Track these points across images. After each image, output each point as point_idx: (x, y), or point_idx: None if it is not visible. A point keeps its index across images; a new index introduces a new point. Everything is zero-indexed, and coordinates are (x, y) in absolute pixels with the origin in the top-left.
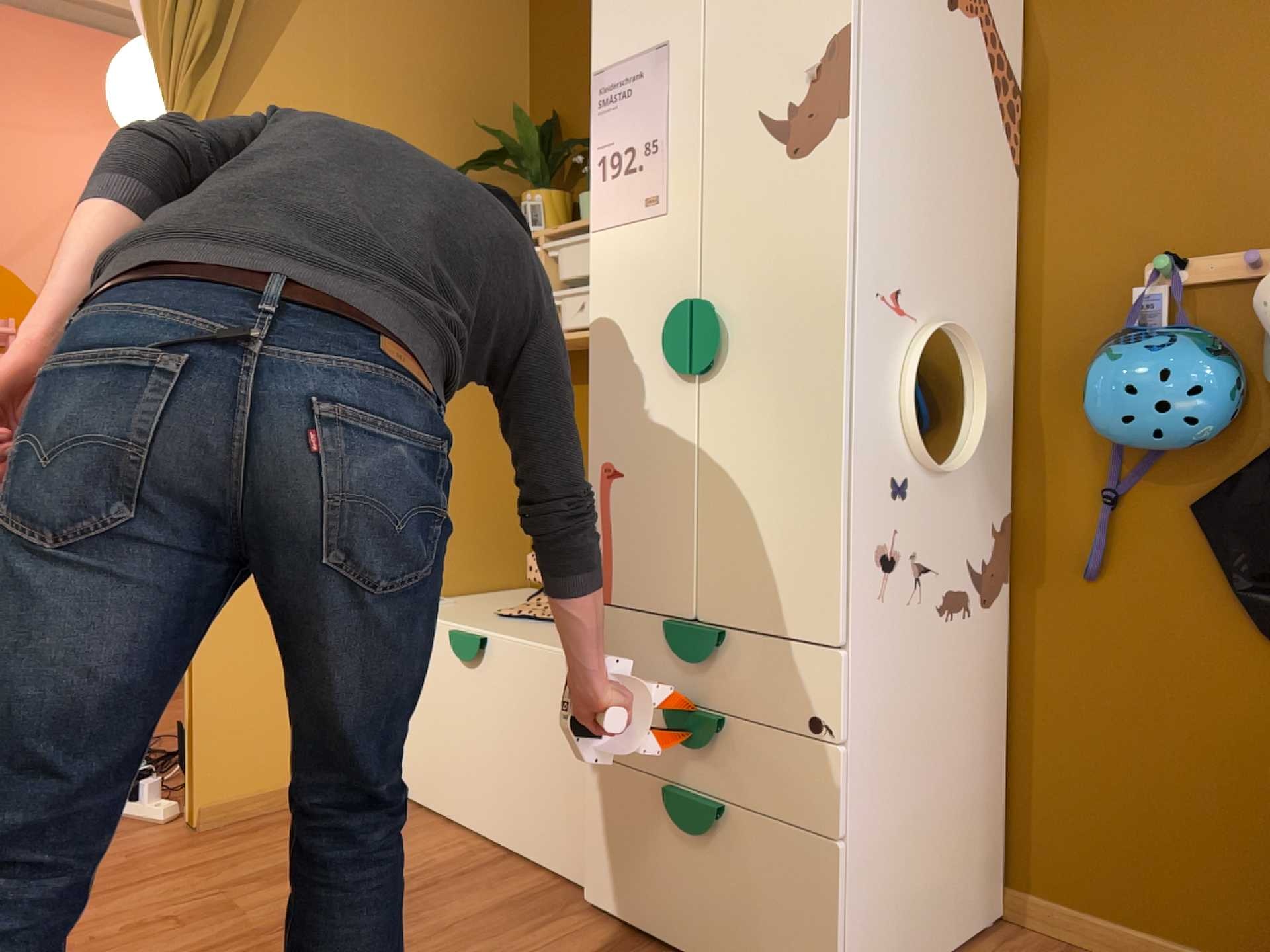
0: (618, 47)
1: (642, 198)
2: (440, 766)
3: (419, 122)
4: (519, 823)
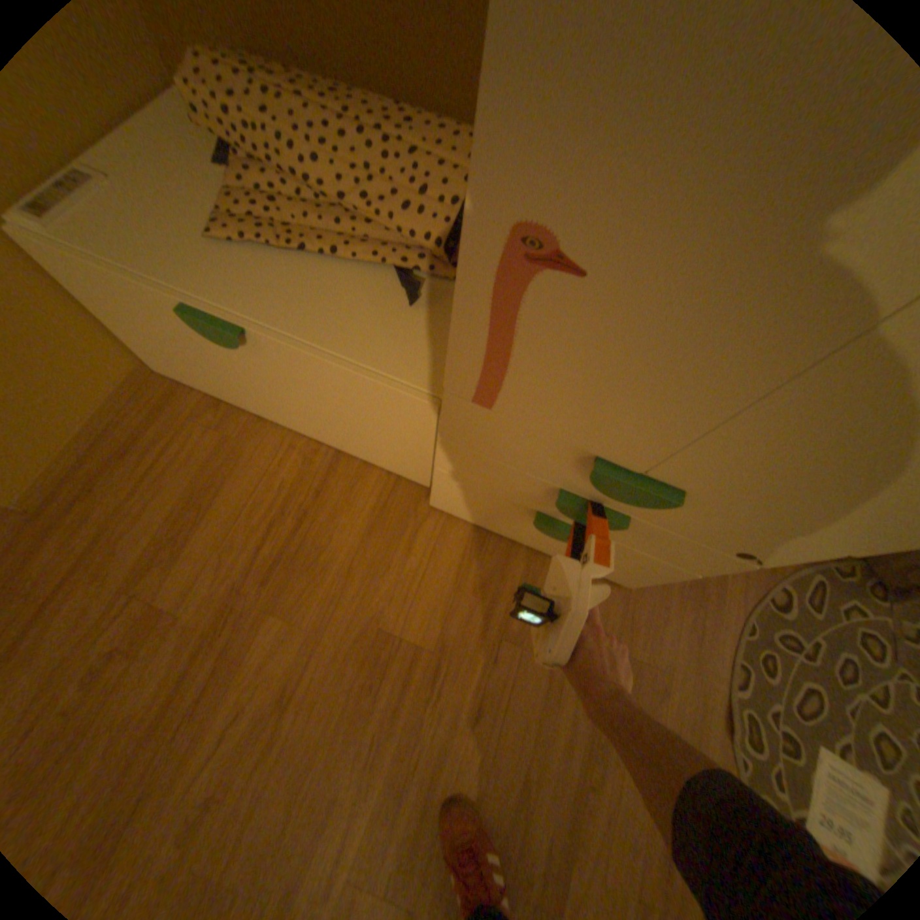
0: None
1: None
2: (231, 390)
3: None
4: (343, 443)
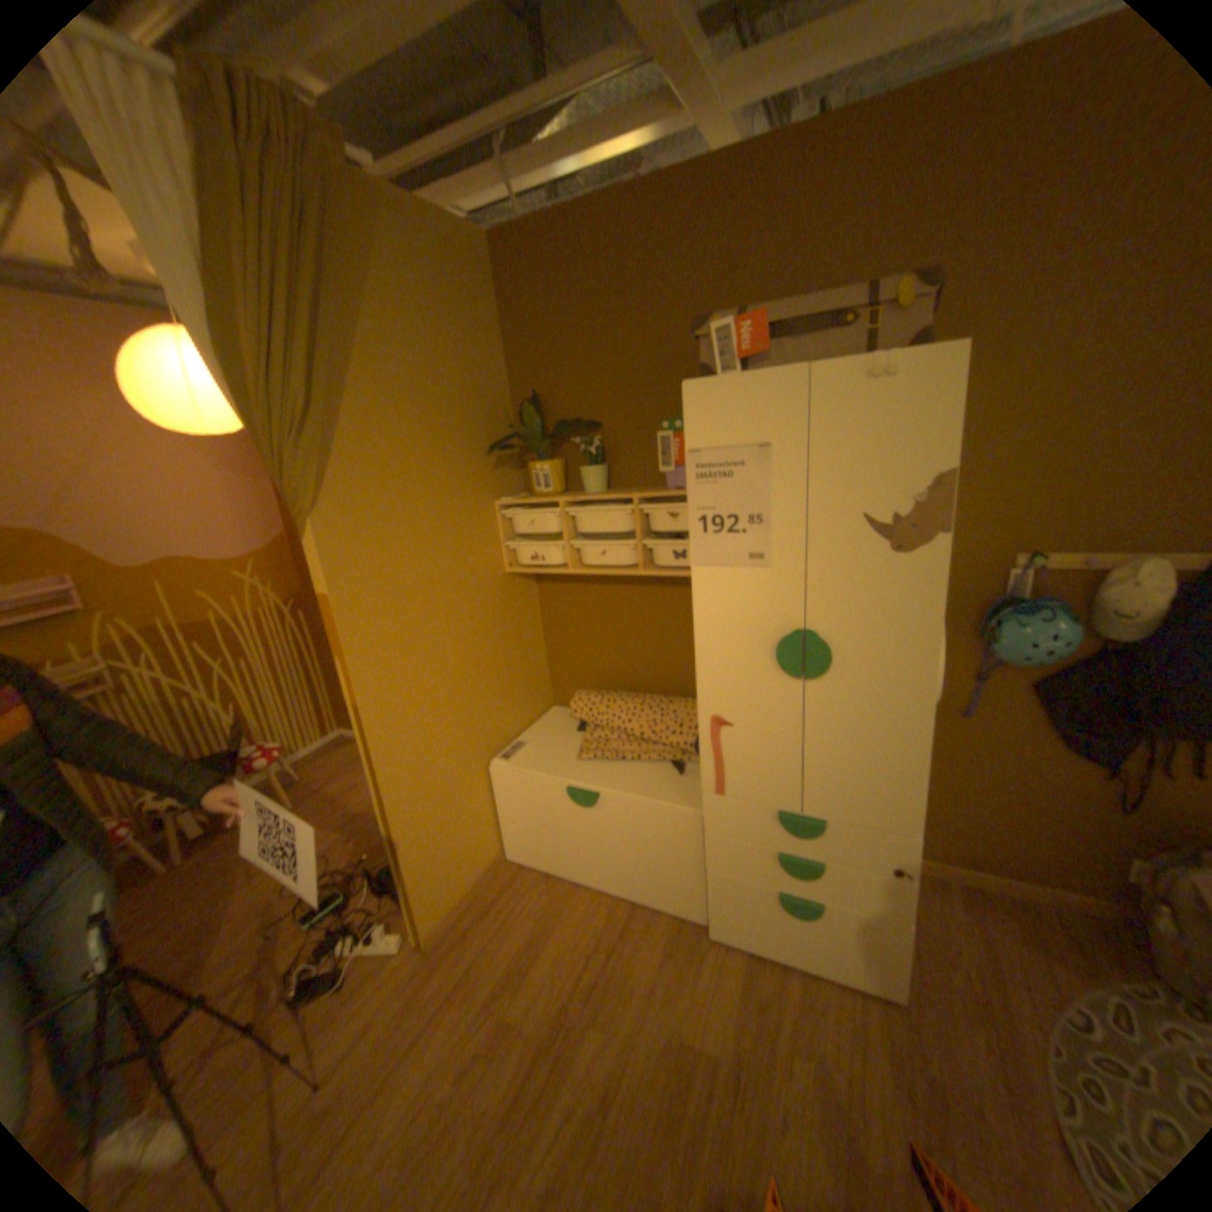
0: (714, 434)
1: (745, 554)
2: (565, 857)
3: (447, 418)
4: (639, 890)
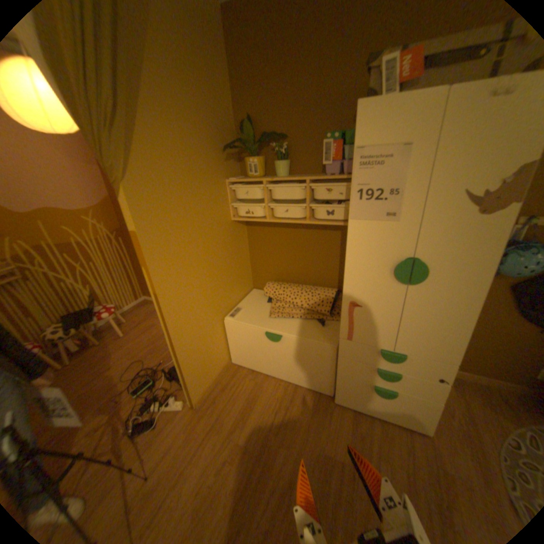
0: (375, 136)
1: (384, 212)
2: (262, 363)
3: (200, 127)
4: (299, 379)
